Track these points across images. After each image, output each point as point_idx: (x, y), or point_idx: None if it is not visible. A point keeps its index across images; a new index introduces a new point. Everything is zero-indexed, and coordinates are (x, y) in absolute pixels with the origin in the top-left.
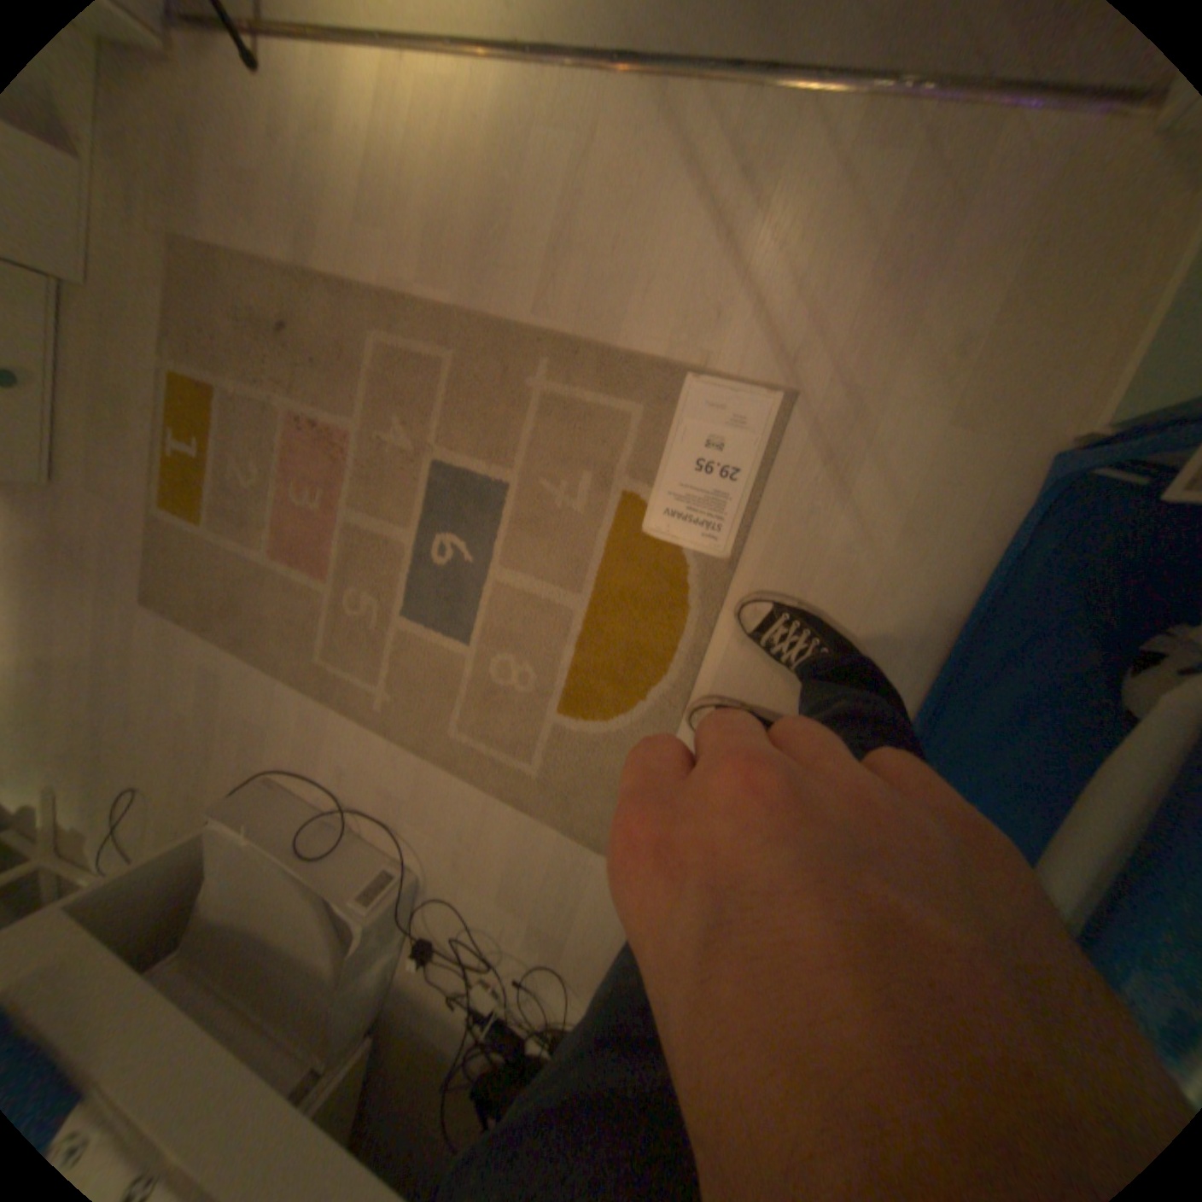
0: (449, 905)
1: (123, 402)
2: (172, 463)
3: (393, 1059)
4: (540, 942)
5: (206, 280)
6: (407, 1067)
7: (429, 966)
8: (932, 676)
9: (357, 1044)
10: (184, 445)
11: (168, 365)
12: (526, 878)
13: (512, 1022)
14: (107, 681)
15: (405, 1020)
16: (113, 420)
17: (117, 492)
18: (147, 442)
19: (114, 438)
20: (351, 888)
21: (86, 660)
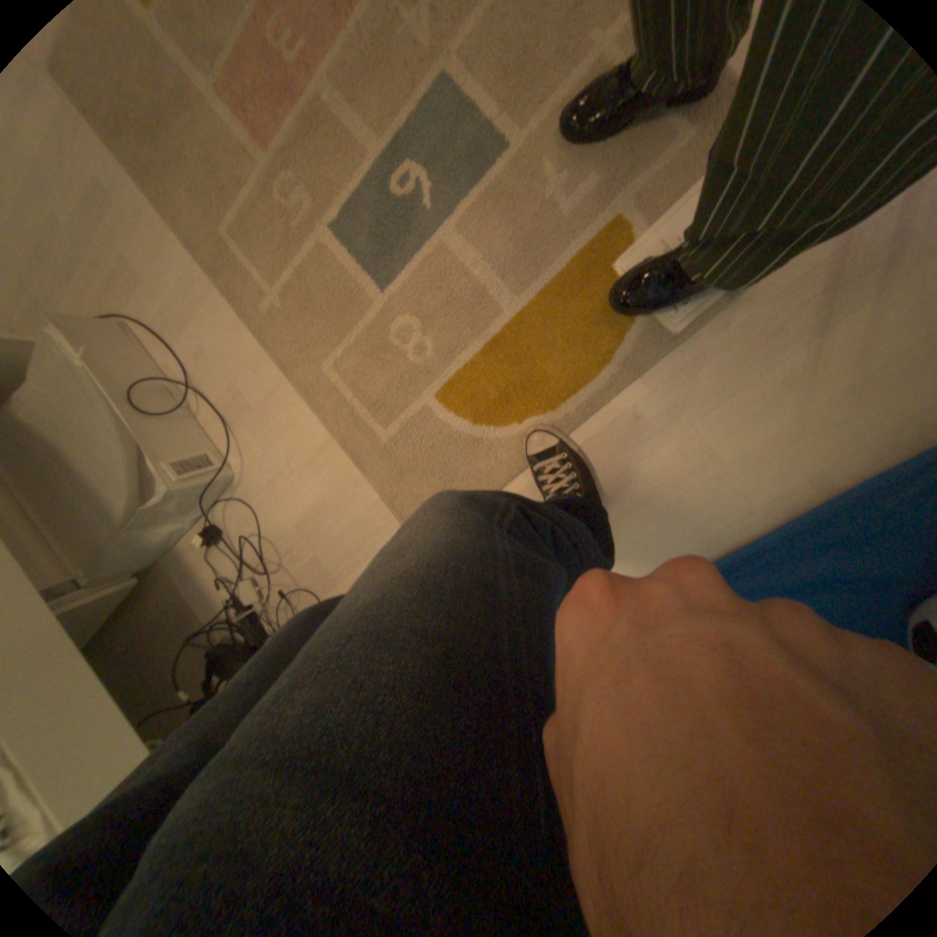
0: (252, 511)
1: None
2: None
3: (149, 602)
4: (317, 573)
5: None
6: (159, 613)
7: (211, 549)
8: (774, 524)
9: (122, 579)
10: None
11: None
12: (331, 520)
13: (264, 619)
14: None
15: (173, 579)
16: None
17: None
18: None
19: None
20: (170, 454)
21: None
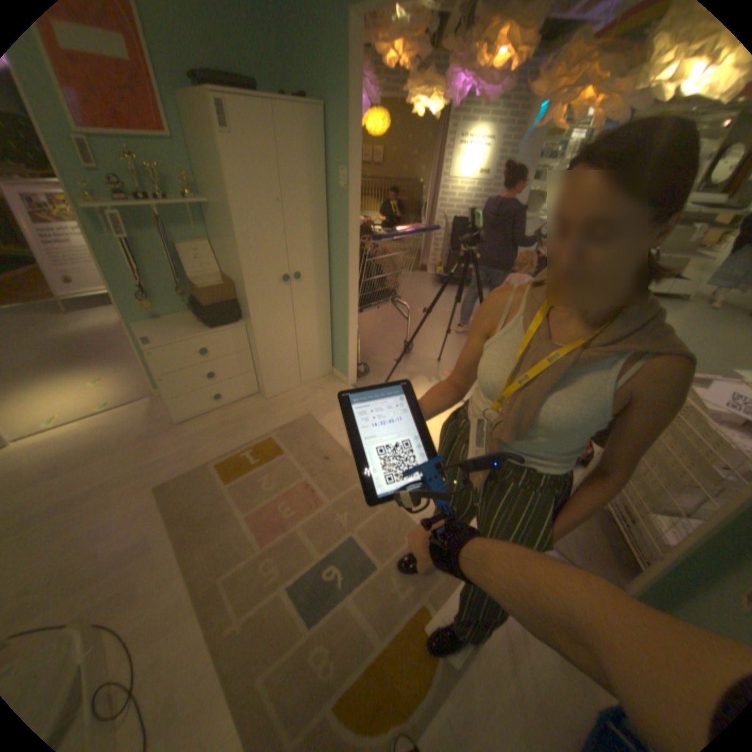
0: None
1: (241, 432)
2: (239, 460)
3: None
4: None
5: (311, 431)
6: None
7: None
8: None
9: None
10: (251, 459)
11: (273, 437)
12: None
13: None
14: (79, 508)
15: None
16: (230, 432)
17: (201, 450)
18: (237, 448)
19: (223, 437)
20: None
21: (83, 491)
